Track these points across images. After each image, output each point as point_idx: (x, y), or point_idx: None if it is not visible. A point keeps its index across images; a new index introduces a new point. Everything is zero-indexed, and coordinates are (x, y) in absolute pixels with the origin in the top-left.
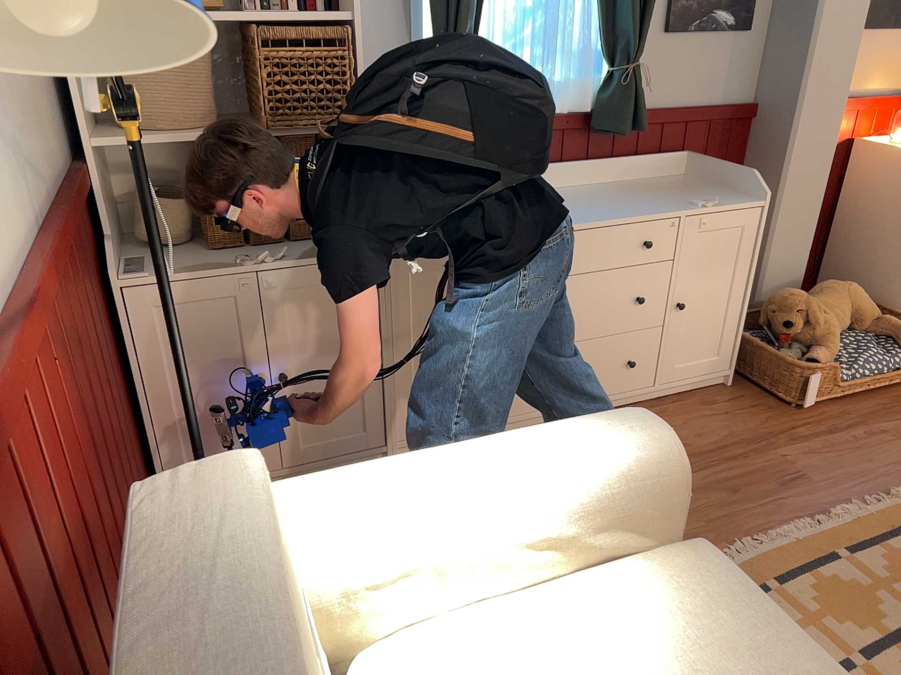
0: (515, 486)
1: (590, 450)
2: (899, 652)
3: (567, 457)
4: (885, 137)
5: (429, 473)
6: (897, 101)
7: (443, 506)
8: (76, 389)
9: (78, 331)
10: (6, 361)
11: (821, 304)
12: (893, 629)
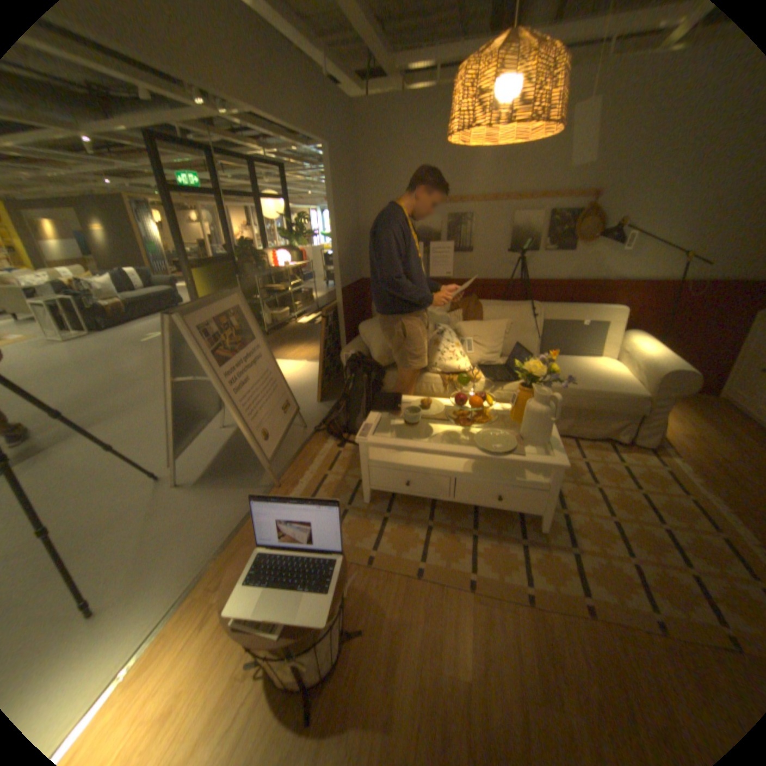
0: (651, 353)
1: (667, 361)
2: (649, 507)
3: (663, 358)
4: None
5: (654, 345)
6: None
7: (643, 347)
8: (674, 313)
9: (697, 308)
10: (630, 283)
11: None
12: (663, 515)
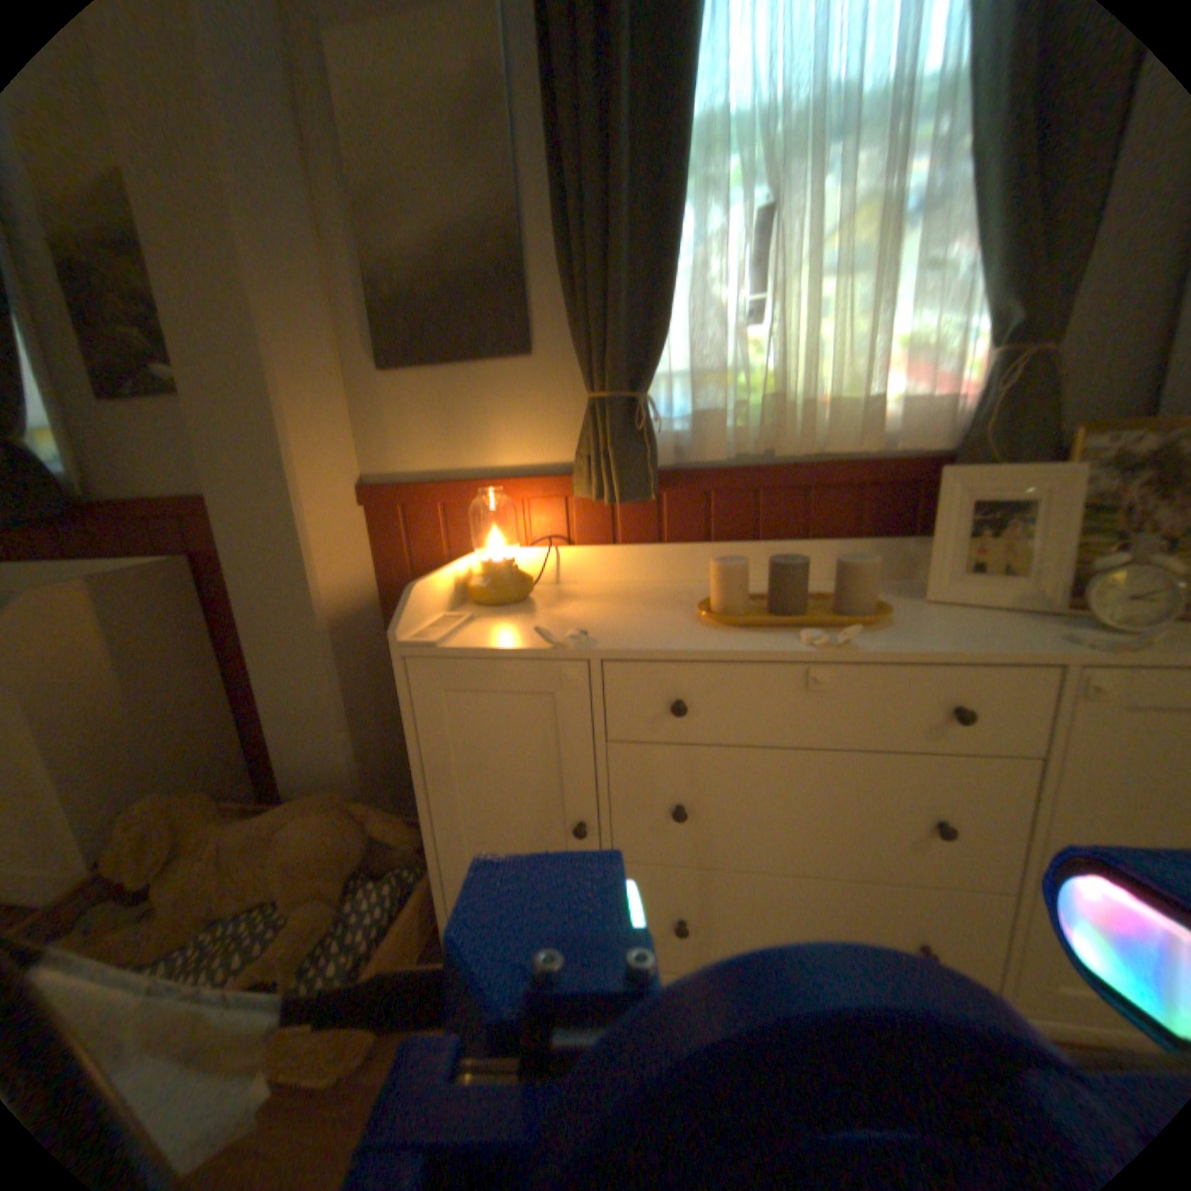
0: None
1: None
2: None
3: None
4: (531, 551)
5: None
6: (553, 489)
7: None
8: None
9: None
10: None
11: (229, 839)
12: None
